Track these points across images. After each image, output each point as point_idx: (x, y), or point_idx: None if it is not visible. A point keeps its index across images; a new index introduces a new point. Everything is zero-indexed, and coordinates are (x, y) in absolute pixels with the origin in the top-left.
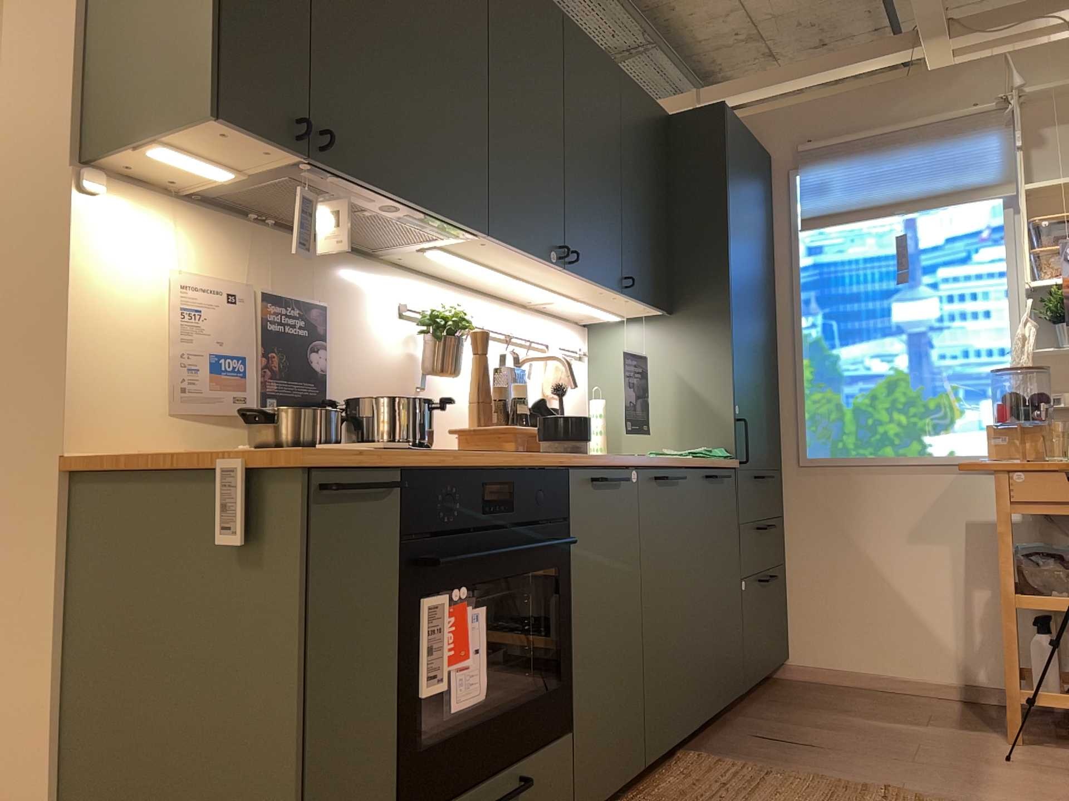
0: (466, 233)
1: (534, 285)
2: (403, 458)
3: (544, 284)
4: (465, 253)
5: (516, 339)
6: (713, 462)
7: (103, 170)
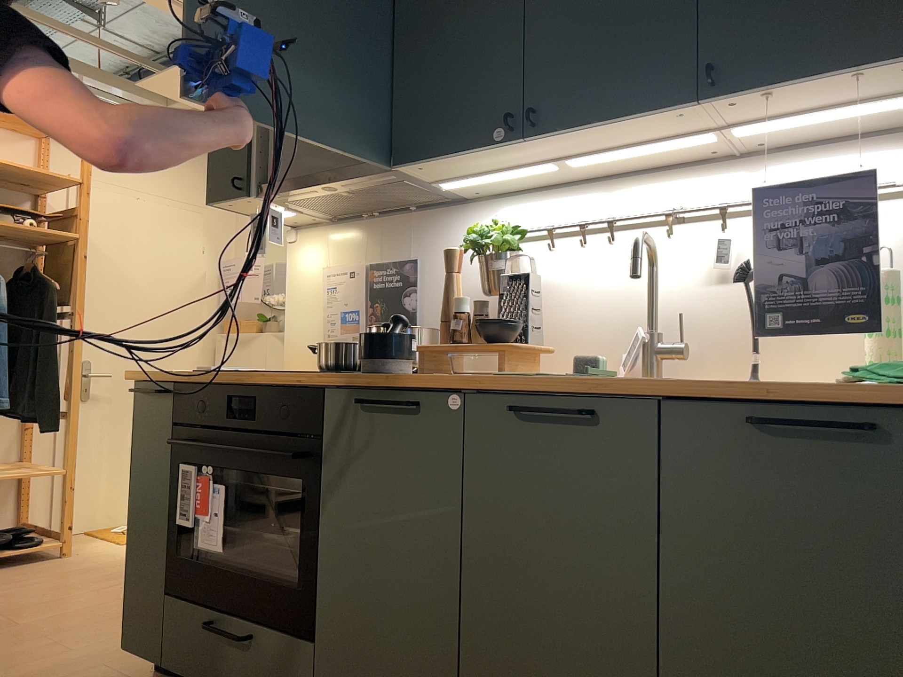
0: (398, 171)
1: (604, 155)
2: (168, 376)
3: (614, 149)
4: (465, 174)
5: (698, 215)
6: (827, 391)
7: (300, 227)
